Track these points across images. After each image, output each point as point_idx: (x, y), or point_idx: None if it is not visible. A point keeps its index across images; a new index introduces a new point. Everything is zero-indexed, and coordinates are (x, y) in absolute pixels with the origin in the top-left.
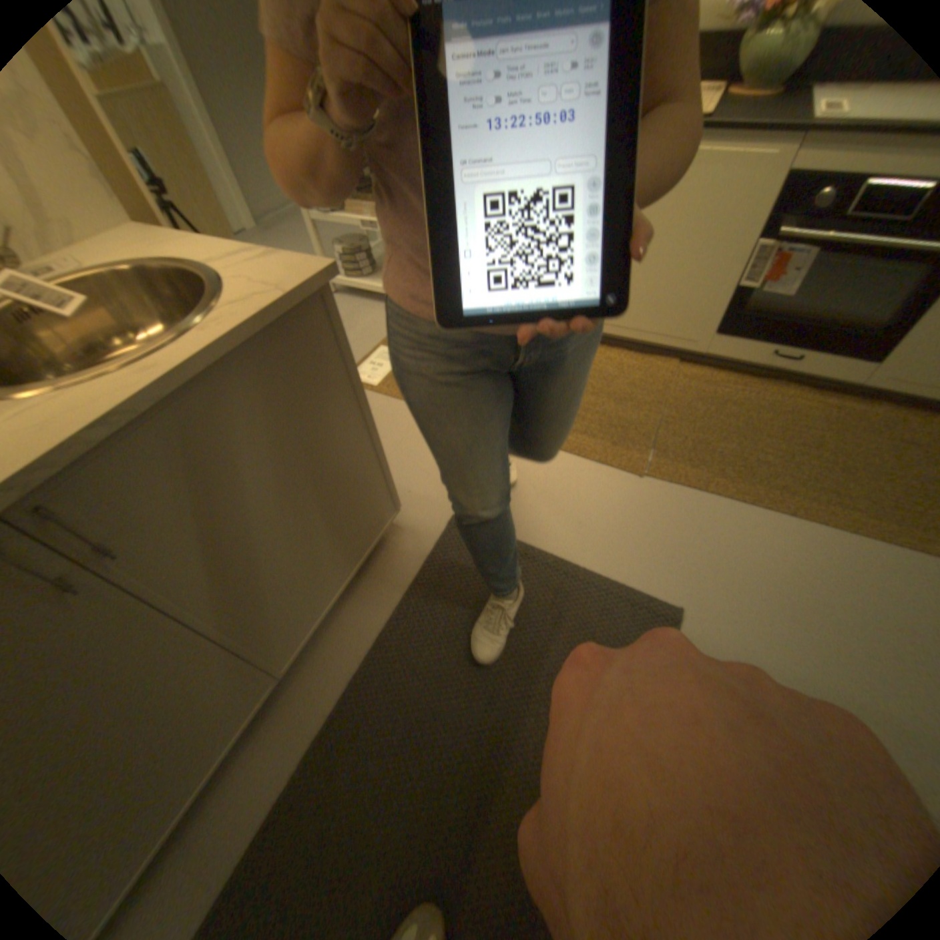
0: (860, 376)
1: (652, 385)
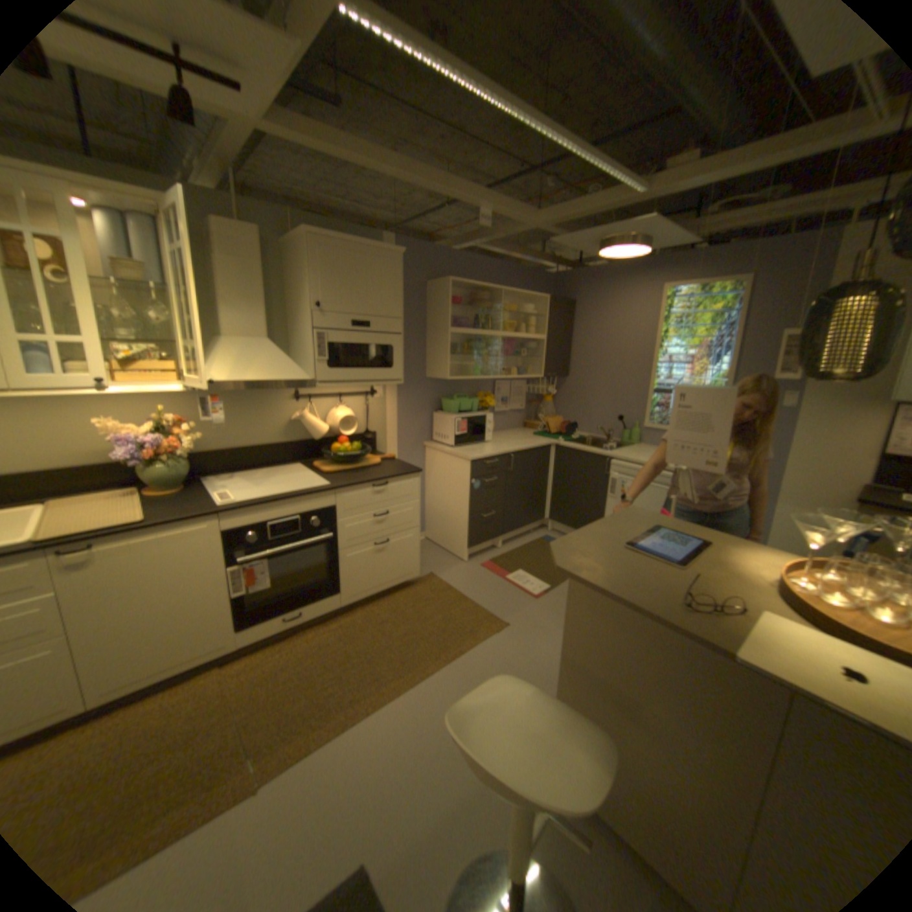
0: (337, 606)
1: (209, 708)
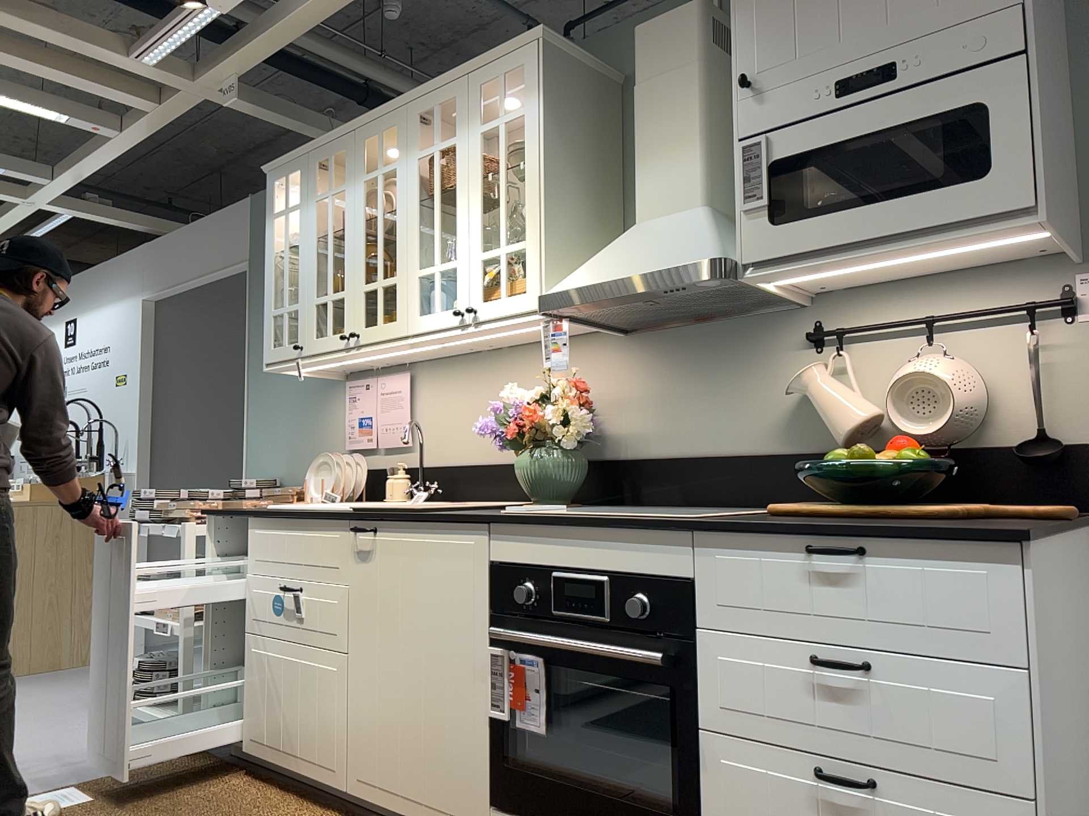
0: None
1: None
